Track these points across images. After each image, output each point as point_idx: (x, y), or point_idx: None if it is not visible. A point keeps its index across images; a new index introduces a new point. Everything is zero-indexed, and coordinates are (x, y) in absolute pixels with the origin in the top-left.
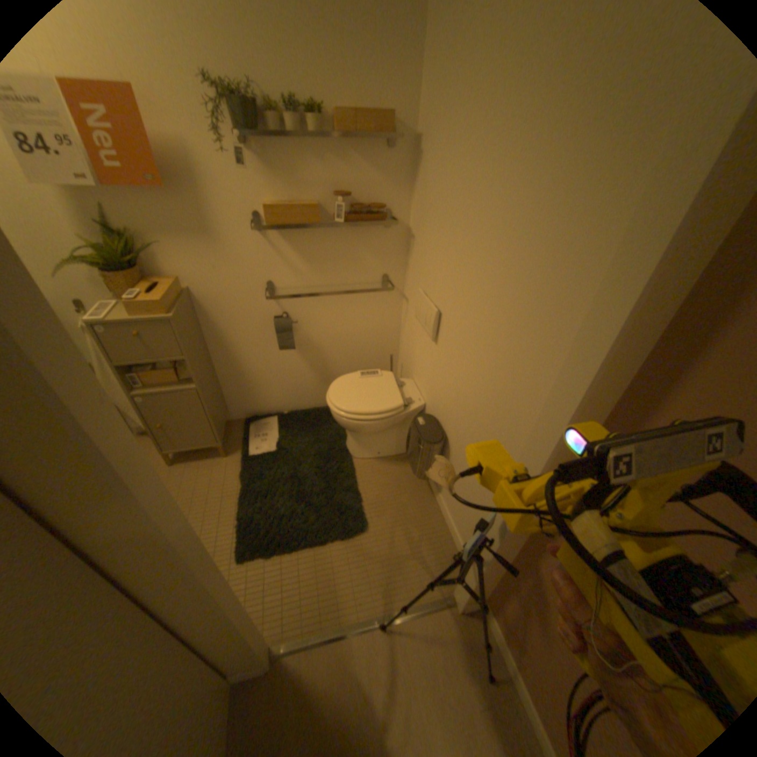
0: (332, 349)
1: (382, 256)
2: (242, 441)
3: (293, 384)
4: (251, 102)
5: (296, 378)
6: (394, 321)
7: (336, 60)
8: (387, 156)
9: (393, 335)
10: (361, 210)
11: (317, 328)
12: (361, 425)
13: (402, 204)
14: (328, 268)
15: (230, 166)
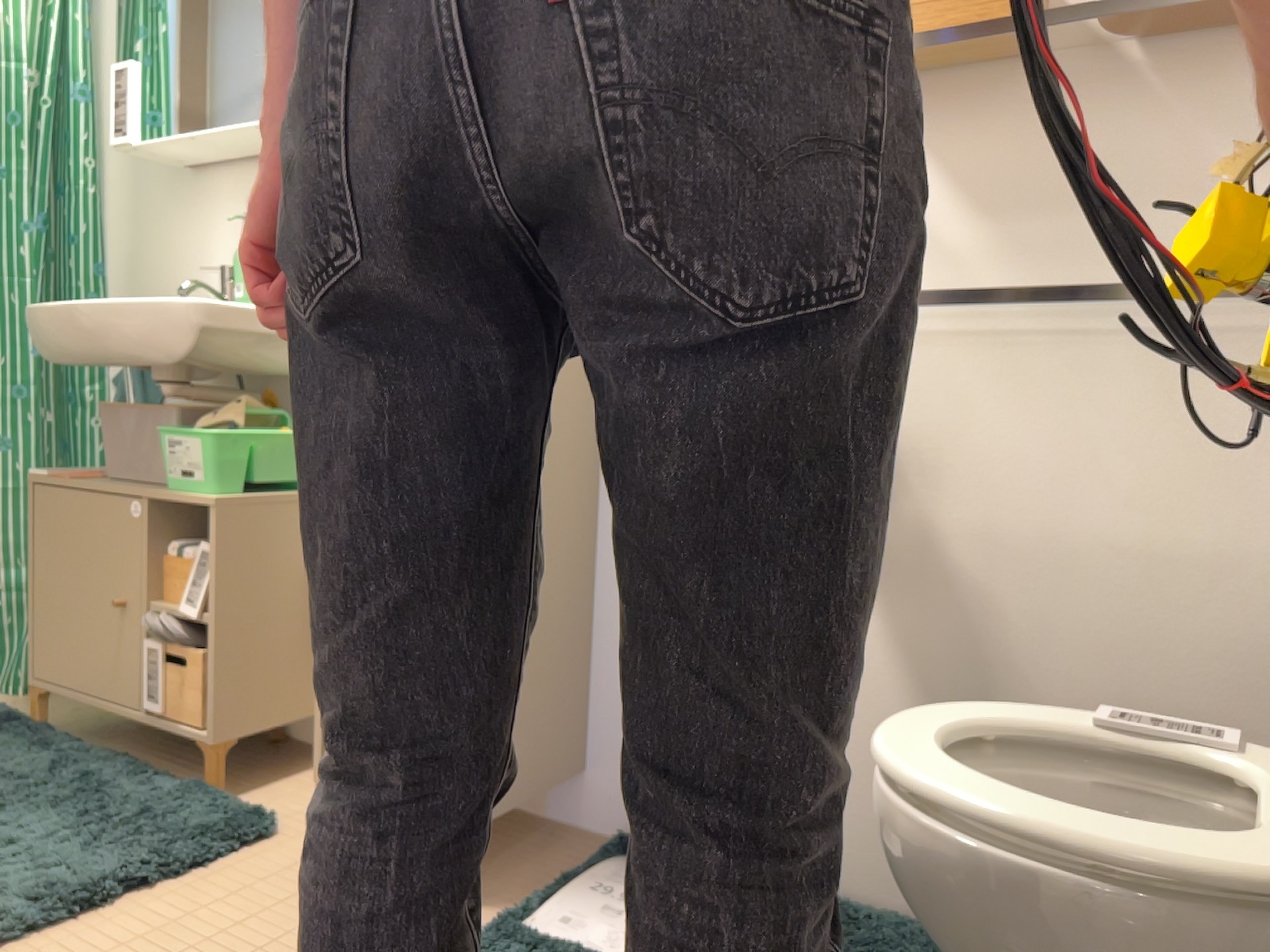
0: (1023, 607)
1: None
2: (557, 878)
3: None
4: None
5: None
6: None
7: None
8: None
9: None
10: None
11: (969, 491)
12: (987, 858)
13: None
14: (1049, 235)
15: None
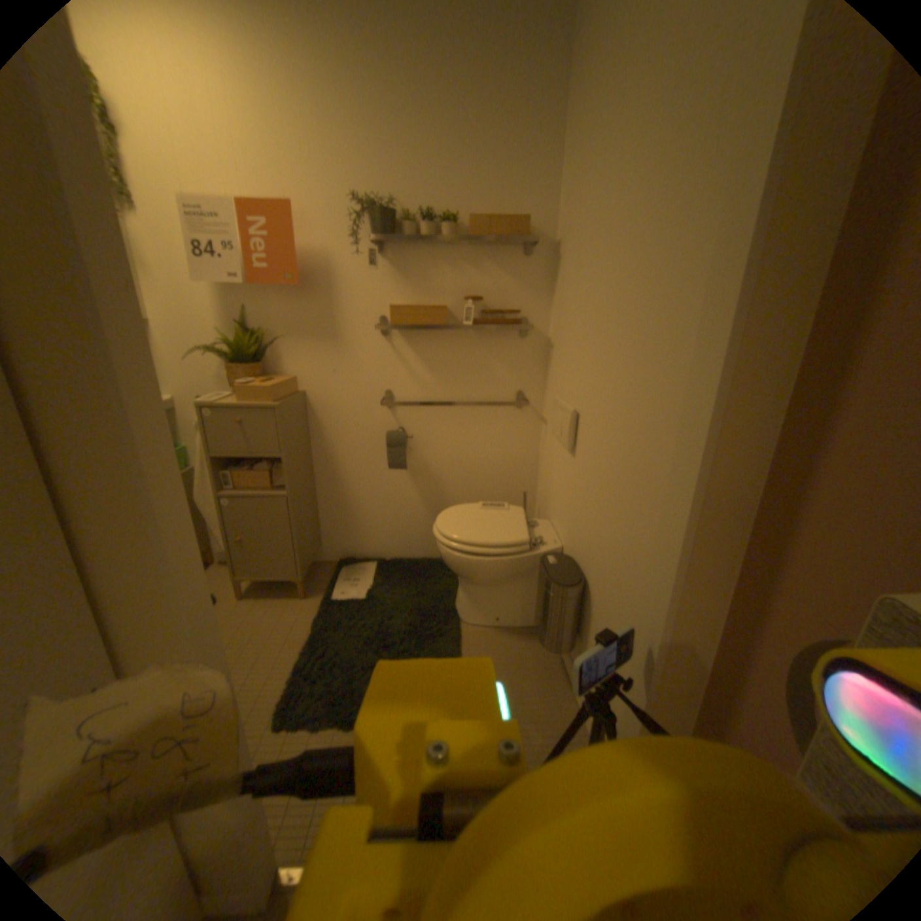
0: (454, 477)
1: (519, 367)
2: (331, 582)
3: (403, 519)
4: (391, 207)
5: (408, 512)
6: (532, 448)
7: (476, 175)
8: (525, 259)
9: (531, 467)
10: (494, 310)
11: (438, 448)
12: (475, 560)
13: (543, 309)
14: (455, 377)
15: (366, 270)
